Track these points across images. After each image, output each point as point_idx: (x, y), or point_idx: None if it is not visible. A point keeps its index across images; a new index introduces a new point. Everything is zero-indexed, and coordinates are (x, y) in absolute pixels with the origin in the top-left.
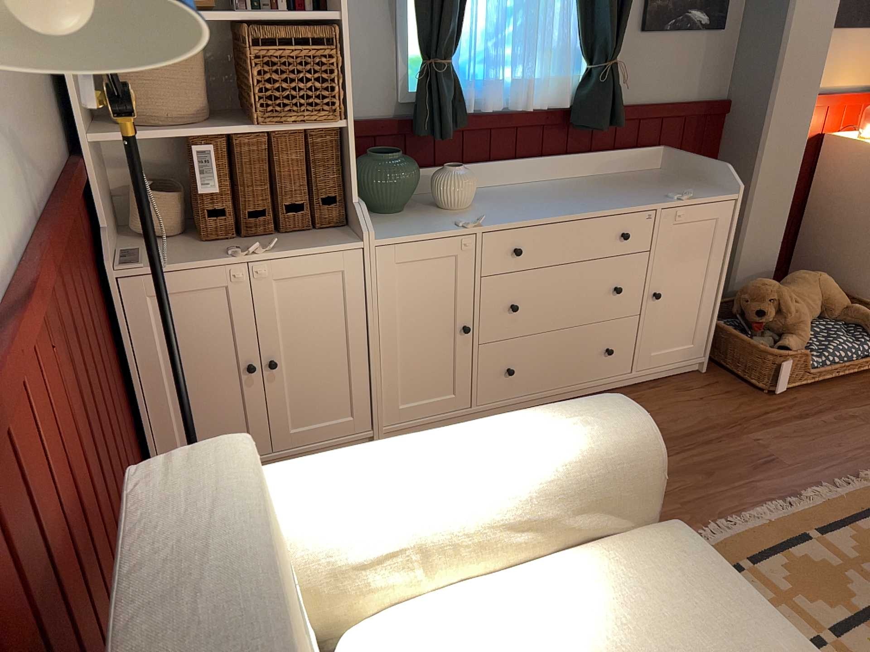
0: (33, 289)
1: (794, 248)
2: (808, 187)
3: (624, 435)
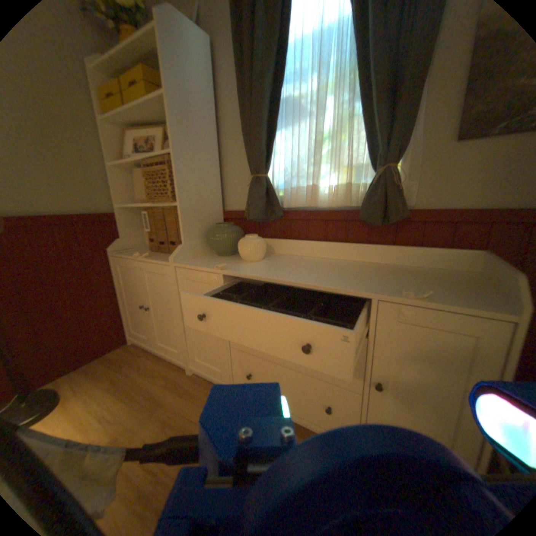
0: None
1: None
2: None
3: None
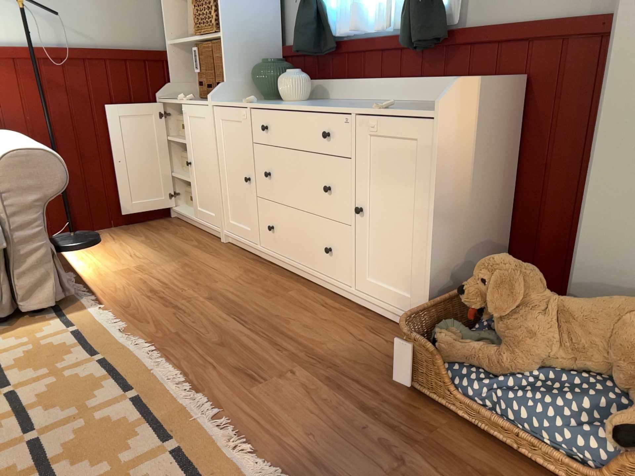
0: (6, 54)
1: None
2: None
3: (4, 151)
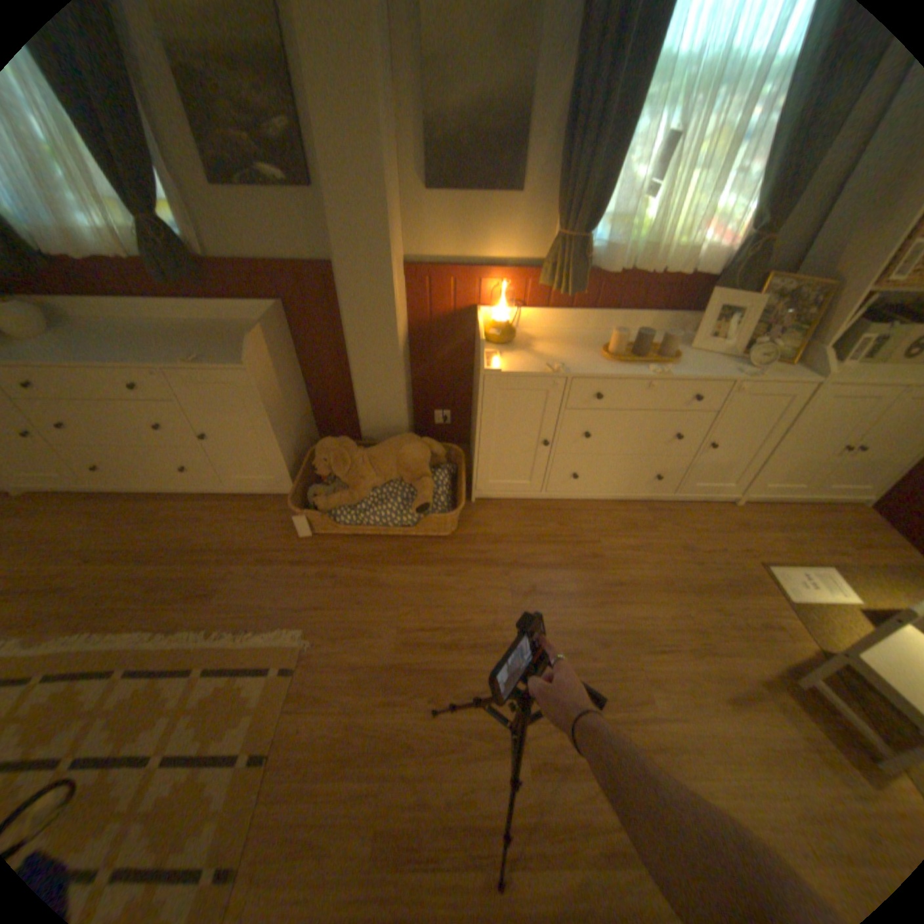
0: None
1: (469, 407)
2: (472, 356)
3: None
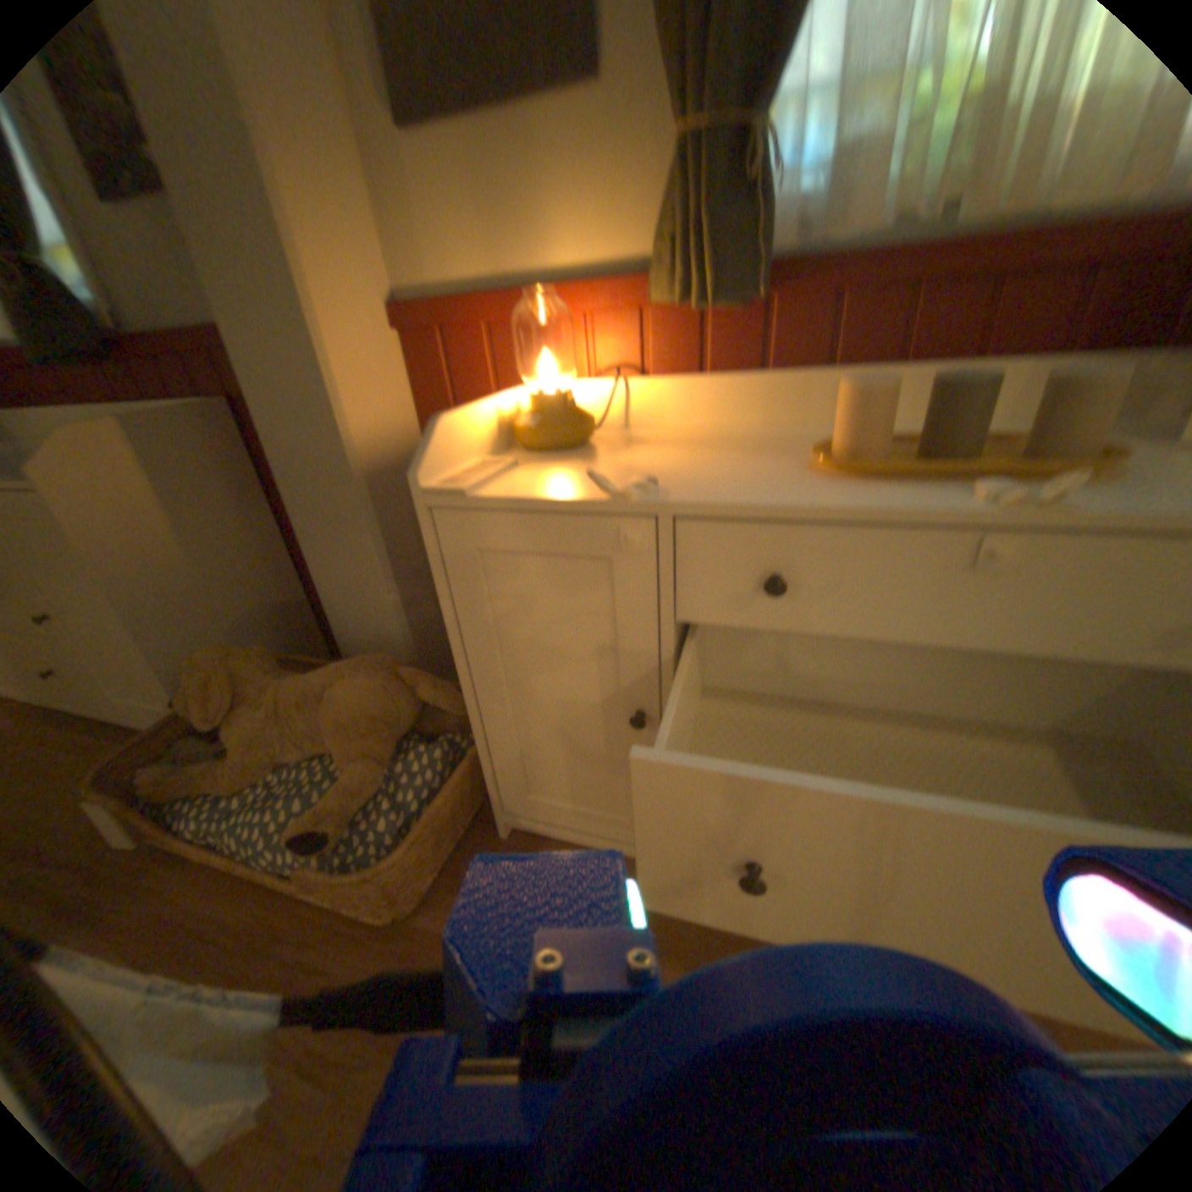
0: None
1: None
2: None
3: None
